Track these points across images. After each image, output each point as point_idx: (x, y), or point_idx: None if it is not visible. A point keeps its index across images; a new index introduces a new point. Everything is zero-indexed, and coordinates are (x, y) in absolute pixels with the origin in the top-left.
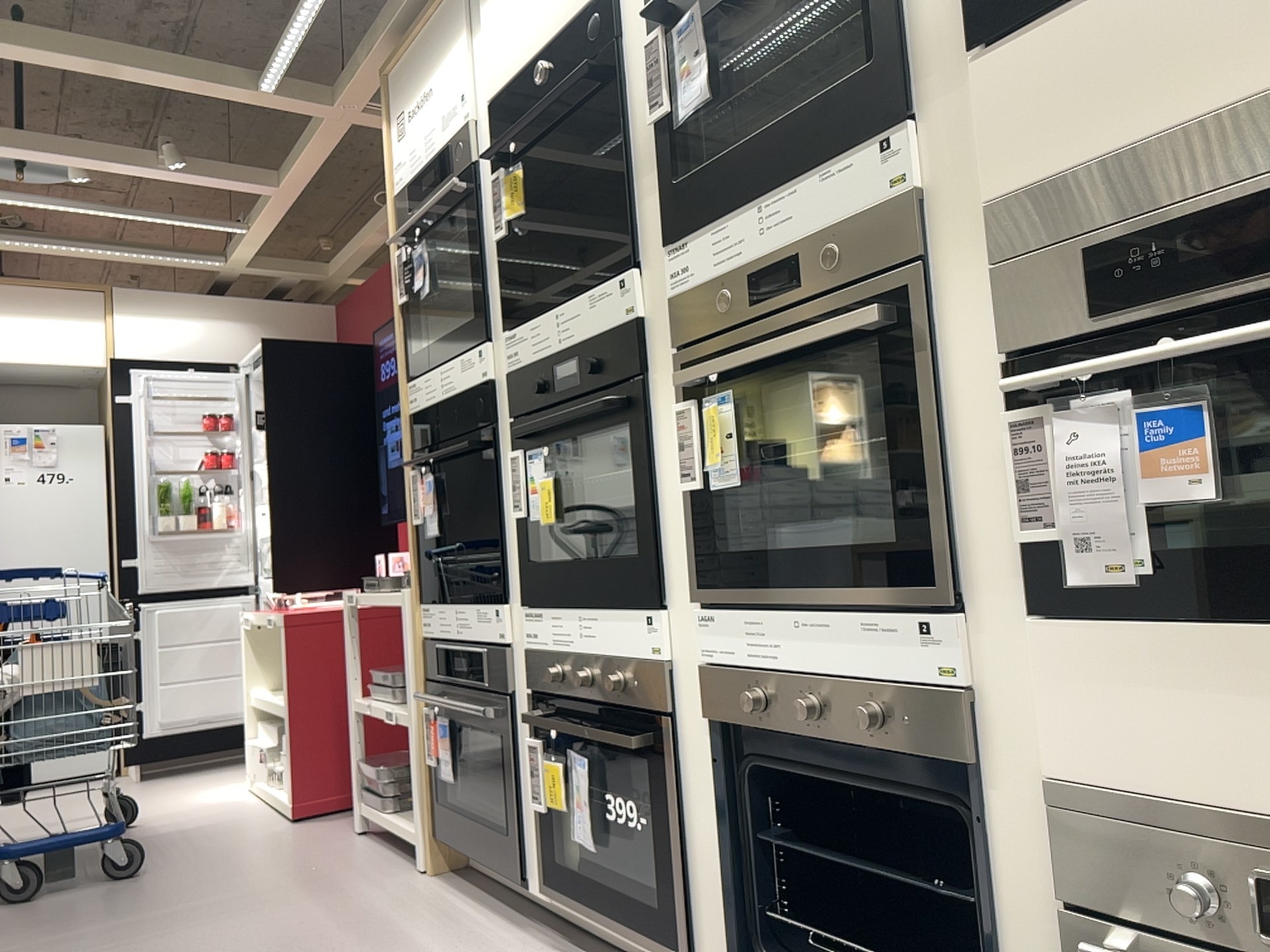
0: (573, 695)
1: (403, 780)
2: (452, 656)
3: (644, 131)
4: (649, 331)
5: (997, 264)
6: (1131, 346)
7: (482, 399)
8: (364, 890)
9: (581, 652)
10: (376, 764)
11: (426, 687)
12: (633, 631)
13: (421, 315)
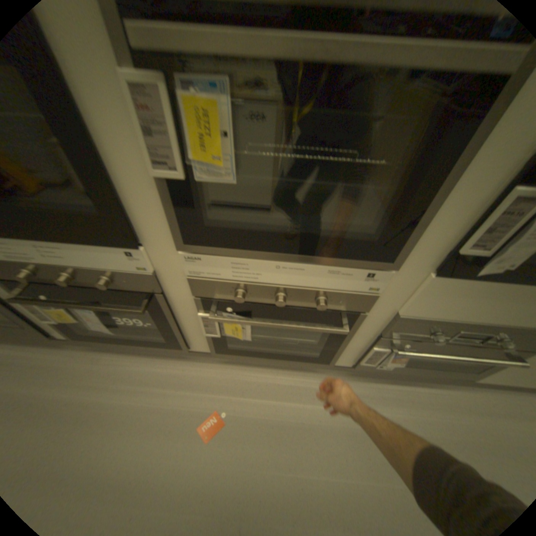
0: (52, 282)
1: None
2: None
3: None
4: None
5: None
6: None
7: None
8: None
9: (47, 263)
10: None
11: None
12: (109, 257)
13: None
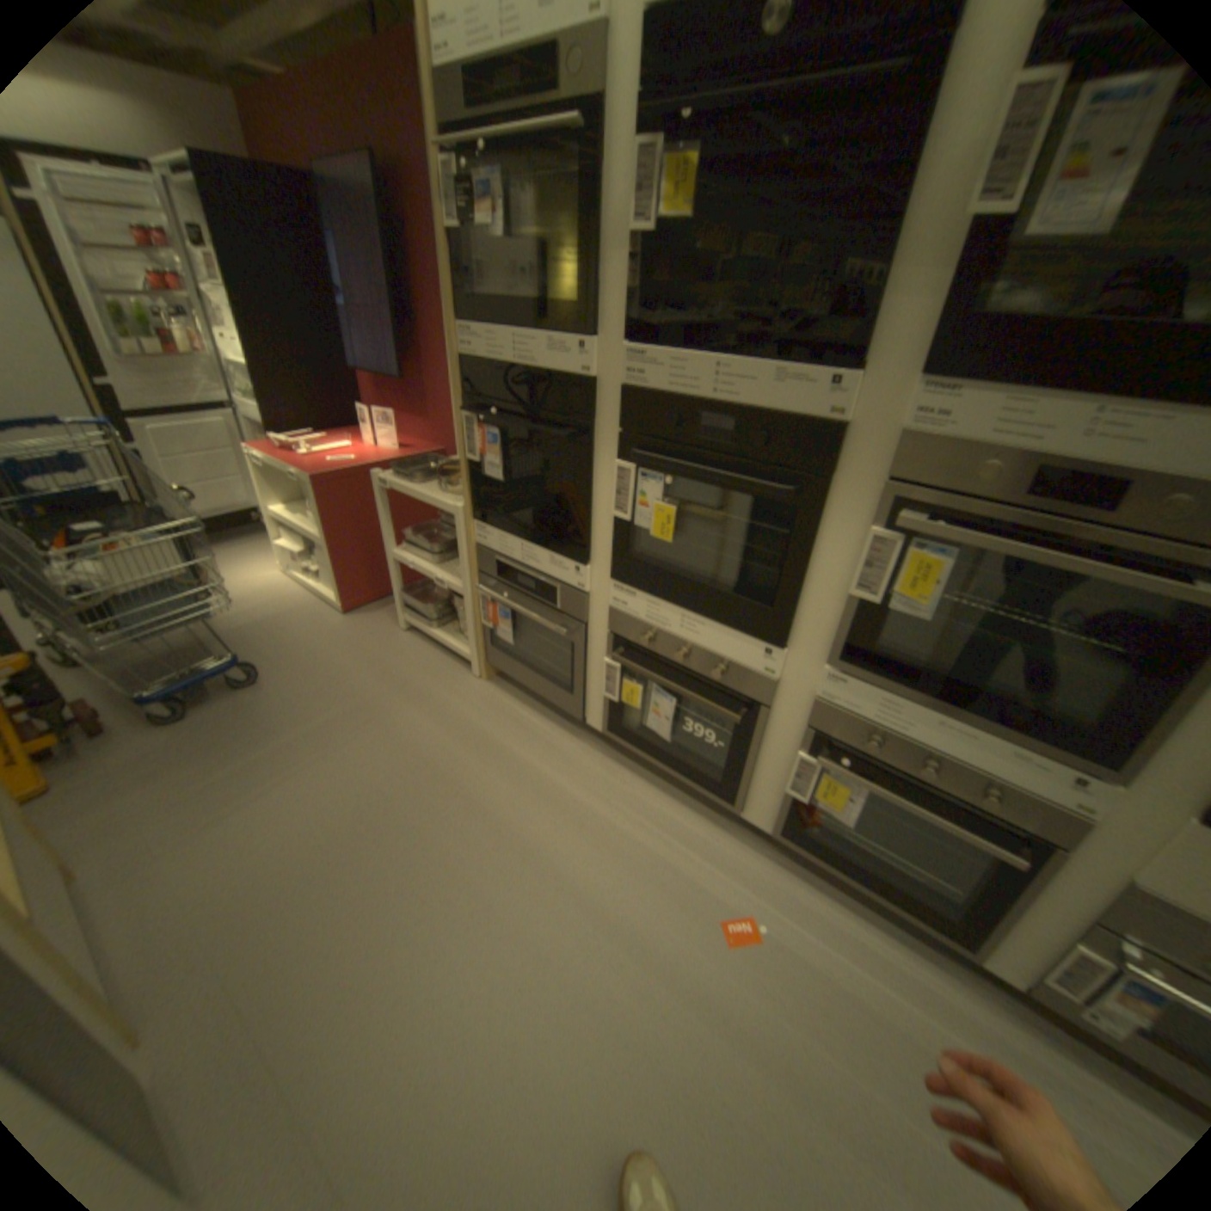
0: (663, 656)
1: (442, 611)
2: (517, 574)
3: (943, 208)
4: (852, 442)
5: None
6: None
7: (576, 391)
8: (447, 699)
9: (680, 636)
10: (409, 590)
11: (482, 579)
12: (746, 650)
13: (469, 248)
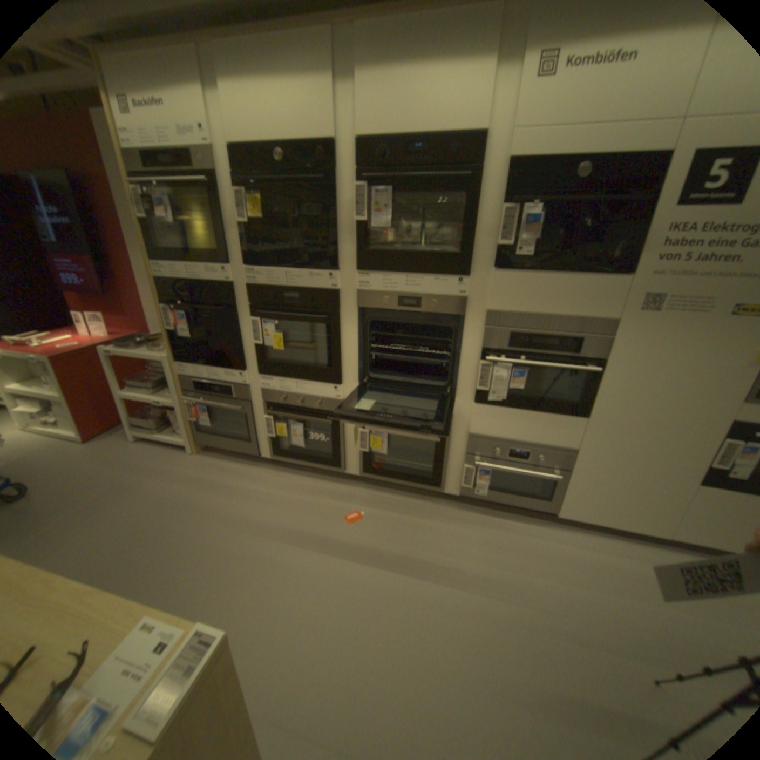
0: (292, 406)
1: (159, 424)
2: (207, 387)
3: (347, 220)
4: (342, 298)
5: (487, 329)
6: (512, 355)
7: (224, 290)
8: (174, 471)
9: (297, 394)
10: (133, 417)
11: (185, 395)
12: (327, 391)
13: (153, 228)
